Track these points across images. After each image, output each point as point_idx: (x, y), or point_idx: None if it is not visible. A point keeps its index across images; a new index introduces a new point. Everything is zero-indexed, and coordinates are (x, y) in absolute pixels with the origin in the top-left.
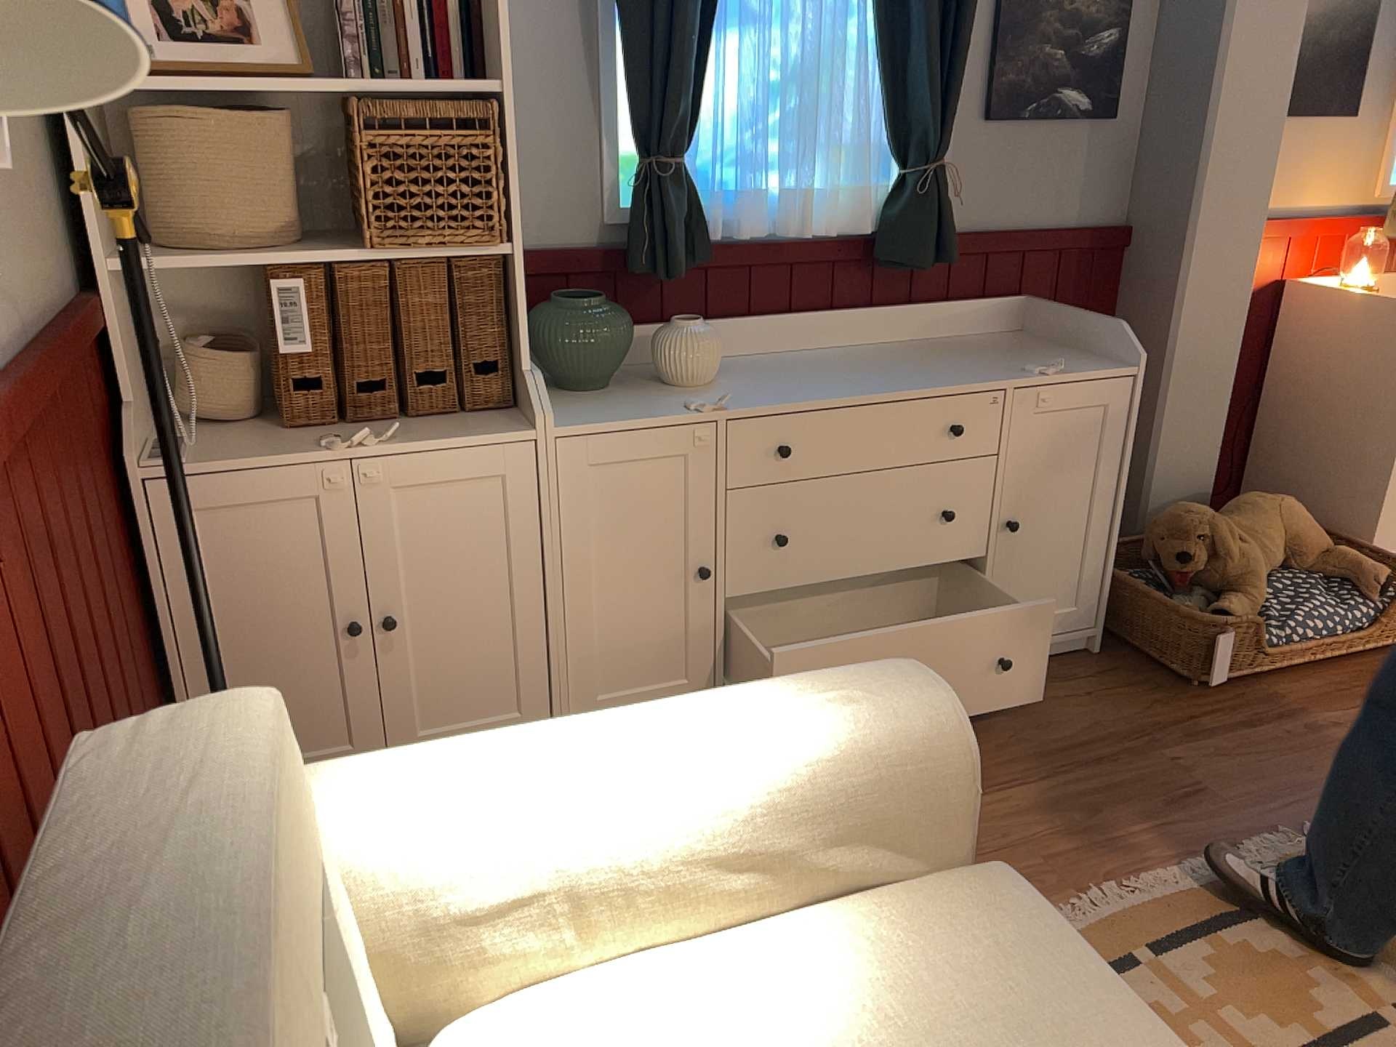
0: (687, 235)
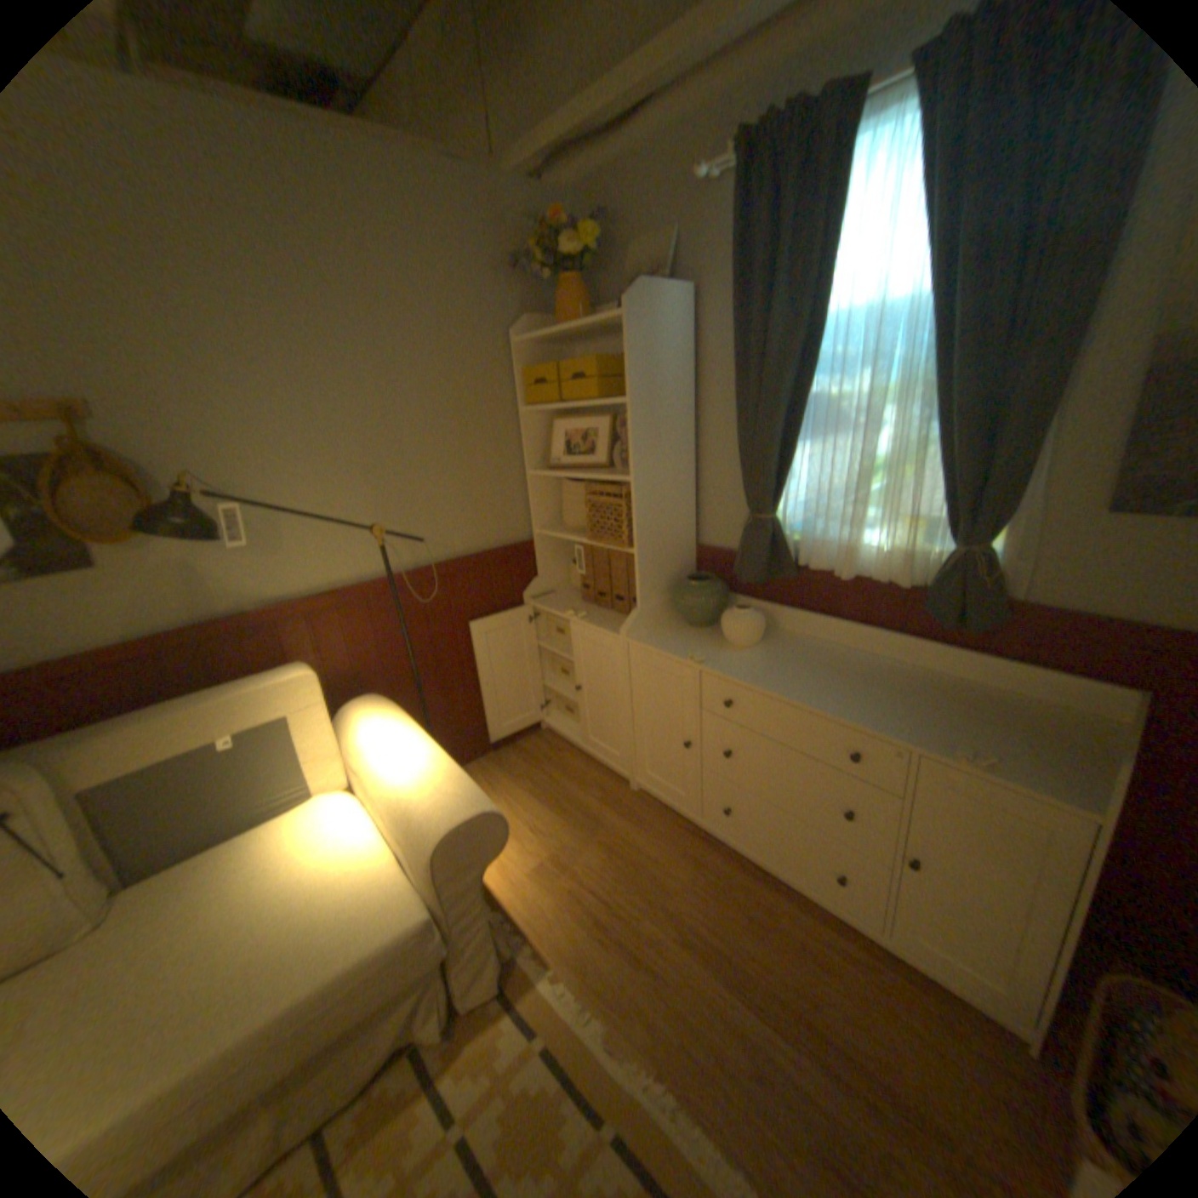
0: (770, 559)
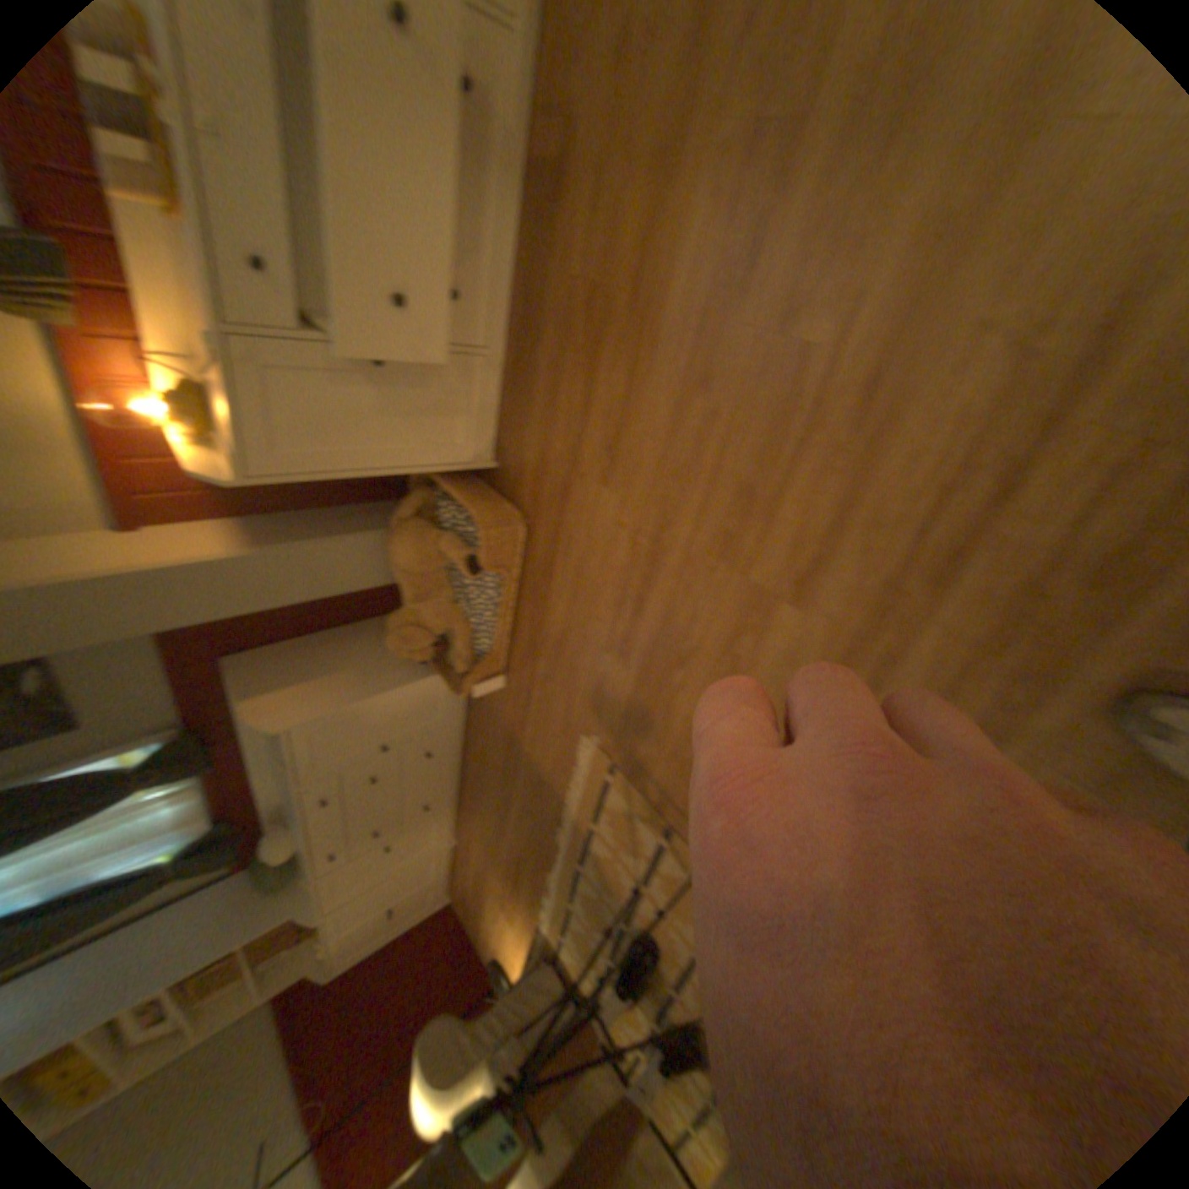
0: (200, 851)
